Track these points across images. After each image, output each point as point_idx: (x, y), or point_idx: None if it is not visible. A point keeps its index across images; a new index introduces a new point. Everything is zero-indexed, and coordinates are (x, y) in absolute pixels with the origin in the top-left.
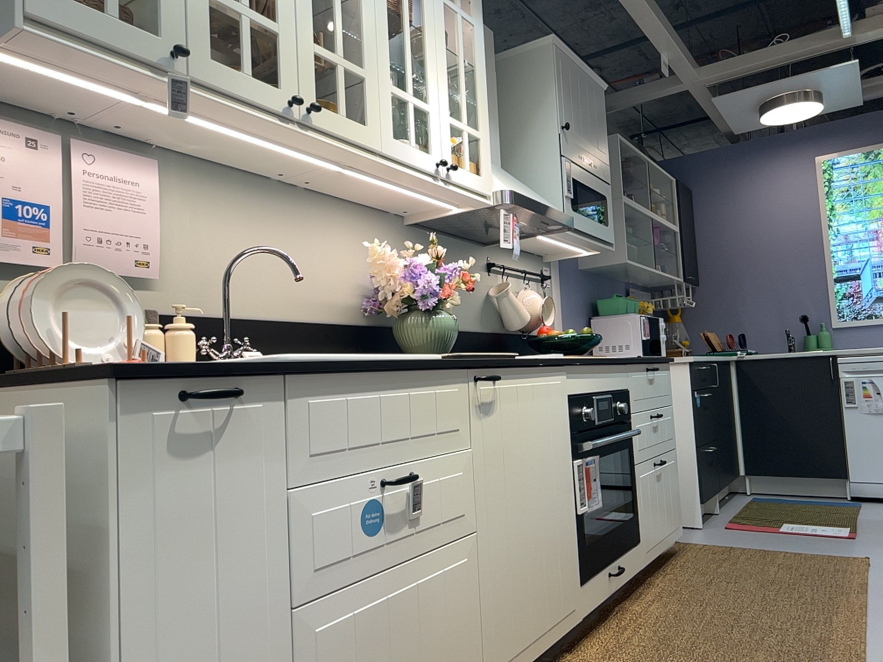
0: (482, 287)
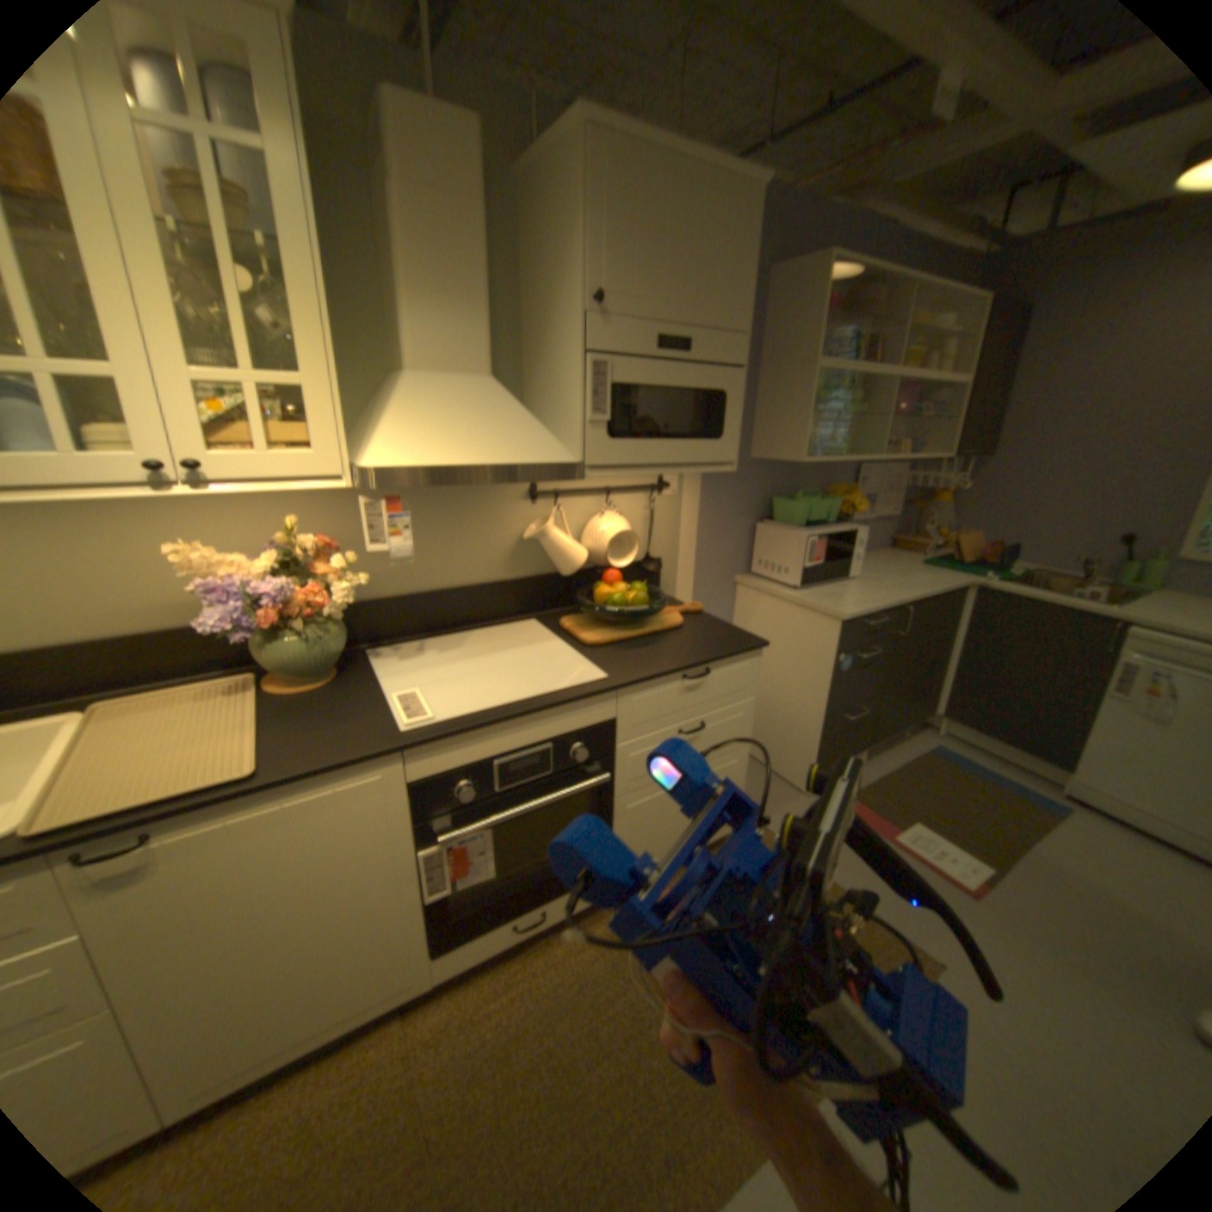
0: (510, 524)
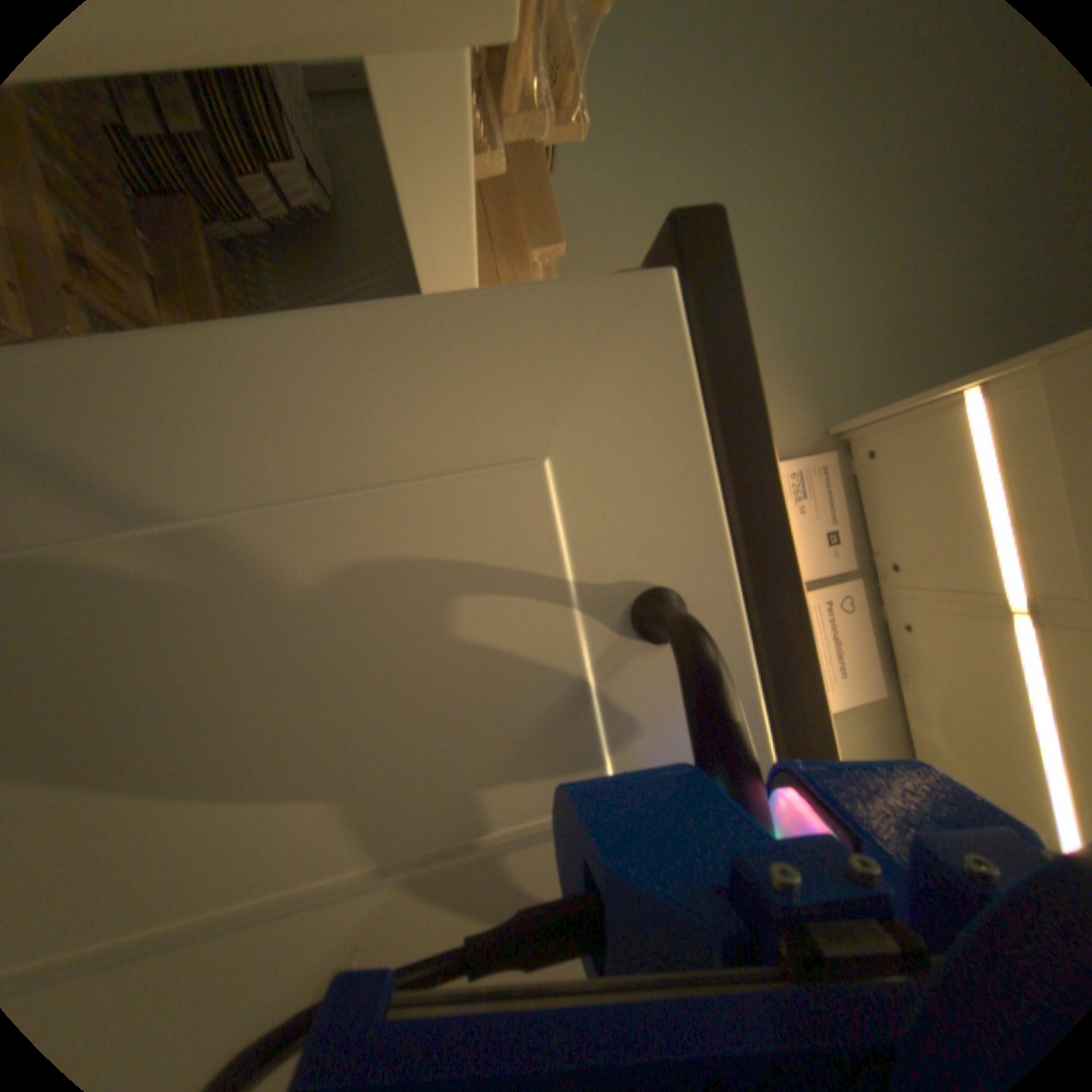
0: None
